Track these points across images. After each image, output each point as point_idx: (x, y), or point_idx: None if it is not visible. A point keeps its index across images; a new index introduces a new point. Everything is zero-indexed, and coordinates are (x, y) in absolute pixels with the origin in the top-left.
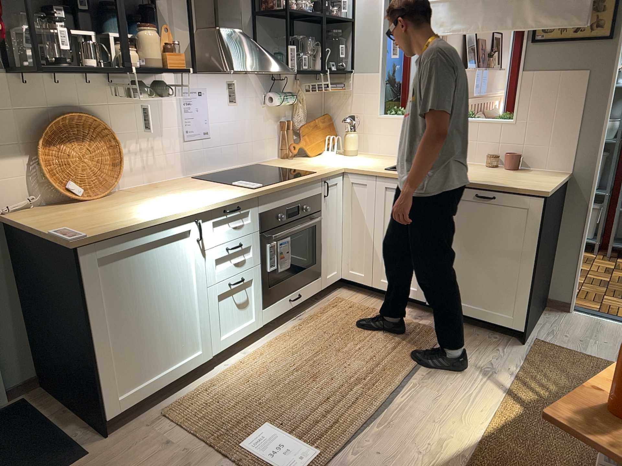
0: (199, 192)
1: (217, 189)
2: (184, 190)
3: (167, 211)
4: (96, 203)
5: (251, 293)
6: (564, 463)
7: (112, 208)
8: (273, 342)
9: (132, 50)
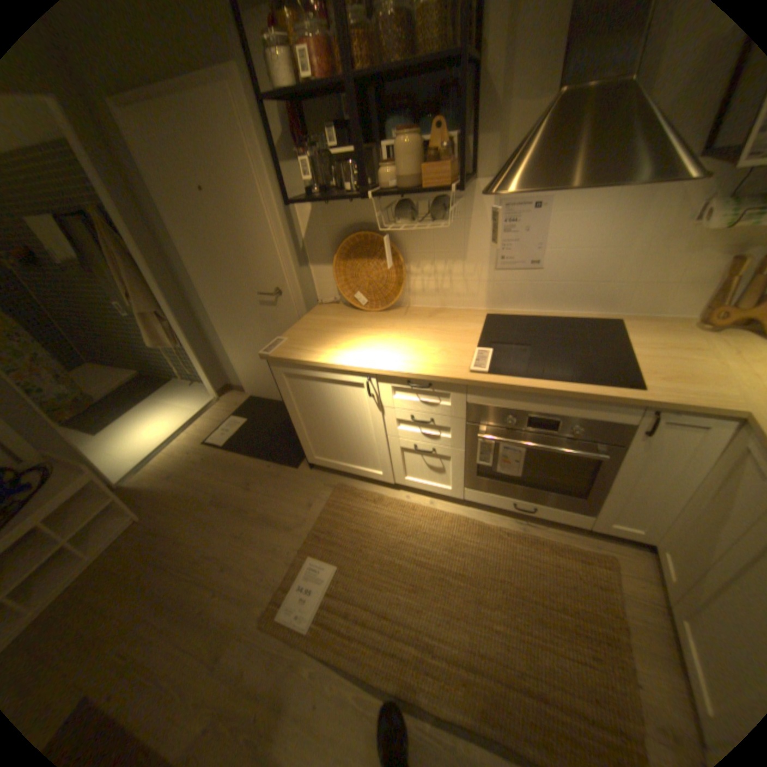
0: (429, 343)
1: (447, 348)
2: (433, 331)
3: (347, 357)
4: (363, 315)
5: (448, 465)
6: None
7: (349, 328)
8: (458, 519)
9: (386, 163)
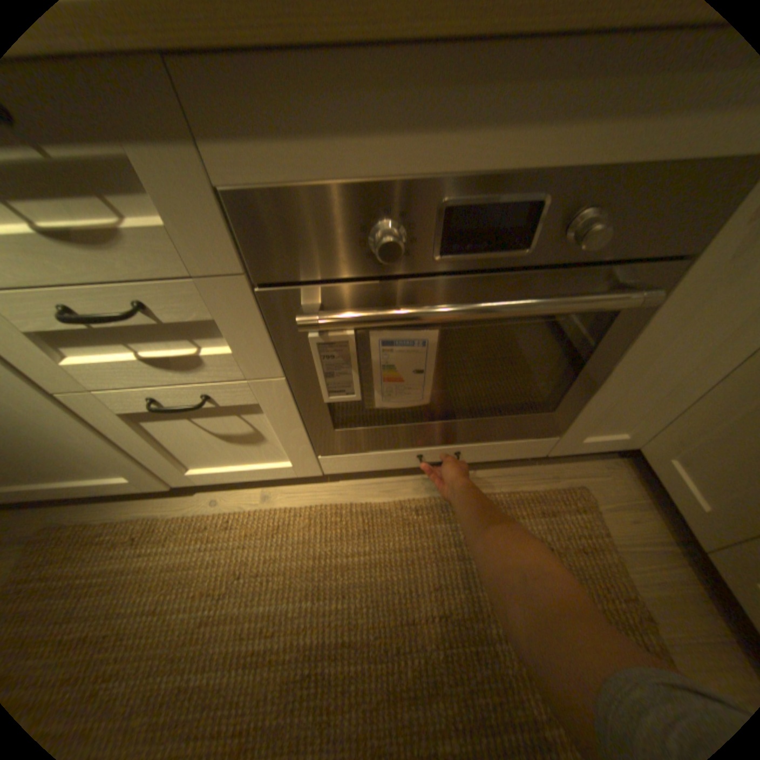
0: None
1: None
2: None
3: None
4: None
5: (264, 421)
6: None
7: None
8: (322, 513)
9: None
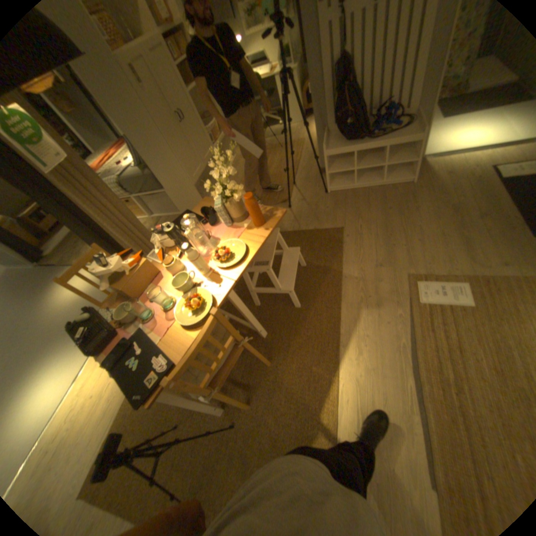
0: None
1: None
2: None
3: None
4: None
5: None
6: (292, 370)
7: None
8: None
9: None
